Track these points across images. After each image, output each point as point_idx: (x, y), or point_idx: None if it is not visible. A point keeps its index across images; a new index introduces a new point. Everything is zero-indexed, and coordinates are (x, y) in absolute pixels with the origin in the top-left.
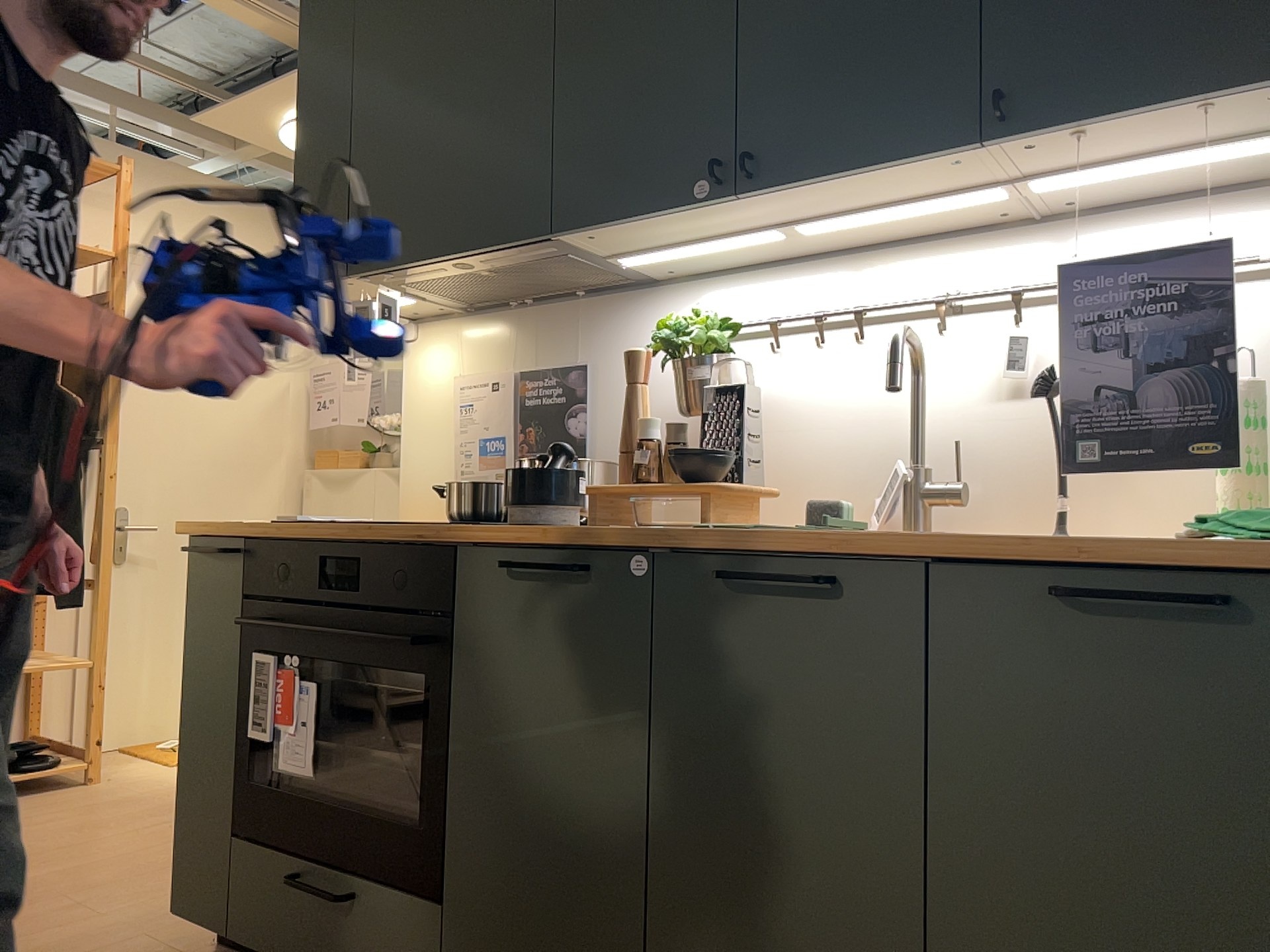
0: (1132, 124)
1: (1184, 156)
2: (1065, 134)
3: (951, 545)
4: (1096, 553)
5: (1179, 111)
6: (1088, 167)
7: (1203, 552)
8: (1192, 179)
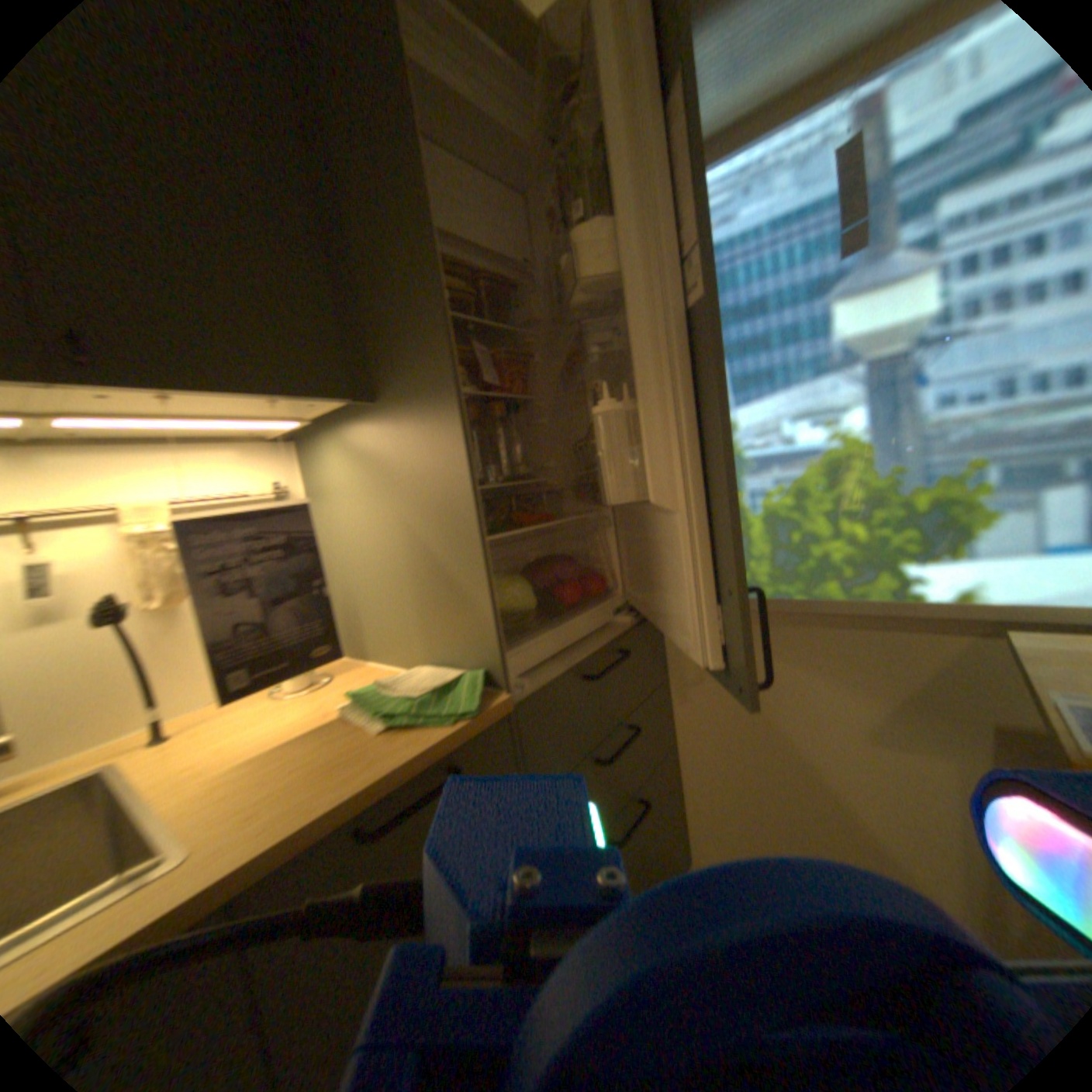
0: (206, 399)
1: (215, 422)
2: (144, 393)
3: (246, 873)
4: (371, 792)
5: (249, 399)
6: (128, 416)
7: (433, 752)
8: (188, 430)
